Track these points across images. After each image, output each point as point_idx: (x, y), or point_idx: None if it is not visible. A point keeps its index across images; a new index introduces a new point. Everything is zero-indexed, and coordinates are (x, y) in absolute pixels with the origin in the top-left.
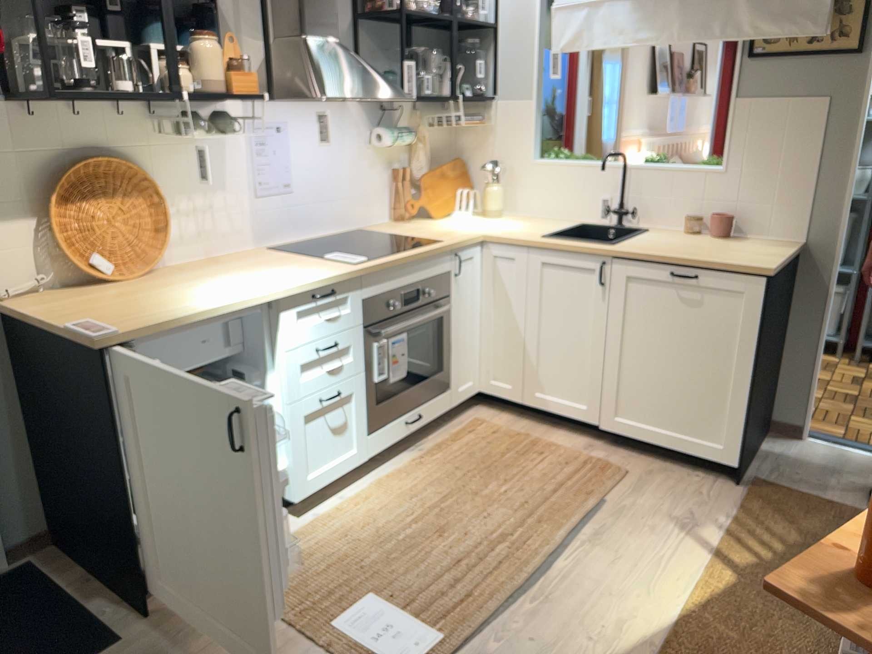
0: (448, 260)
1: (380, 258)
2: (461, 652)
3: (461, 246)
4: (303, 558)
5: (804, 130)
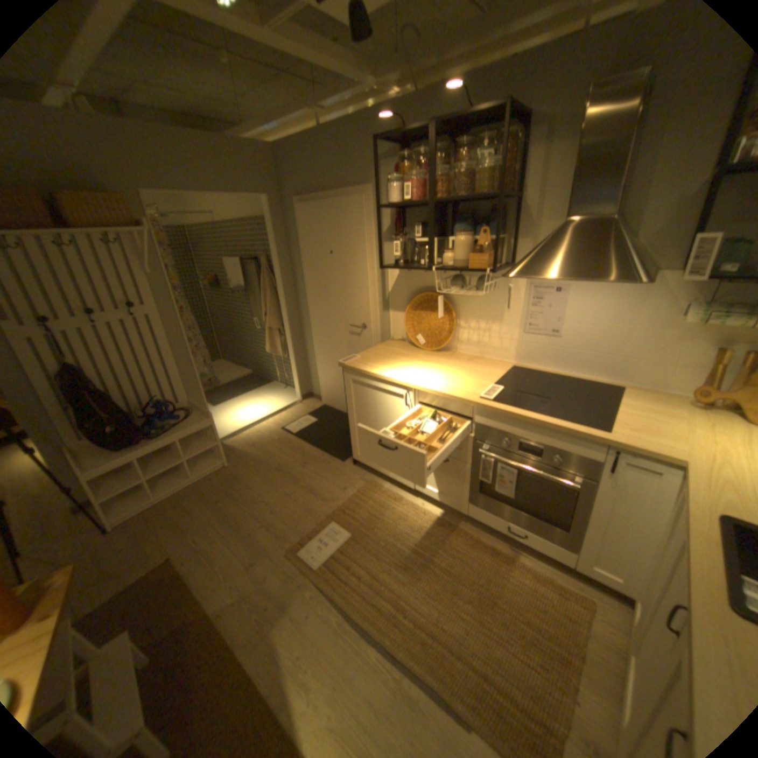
0: (598, 451)
1: (504, 405)
2: (307, 575)
3: (627, 450)
4: (383, 503)
5: None
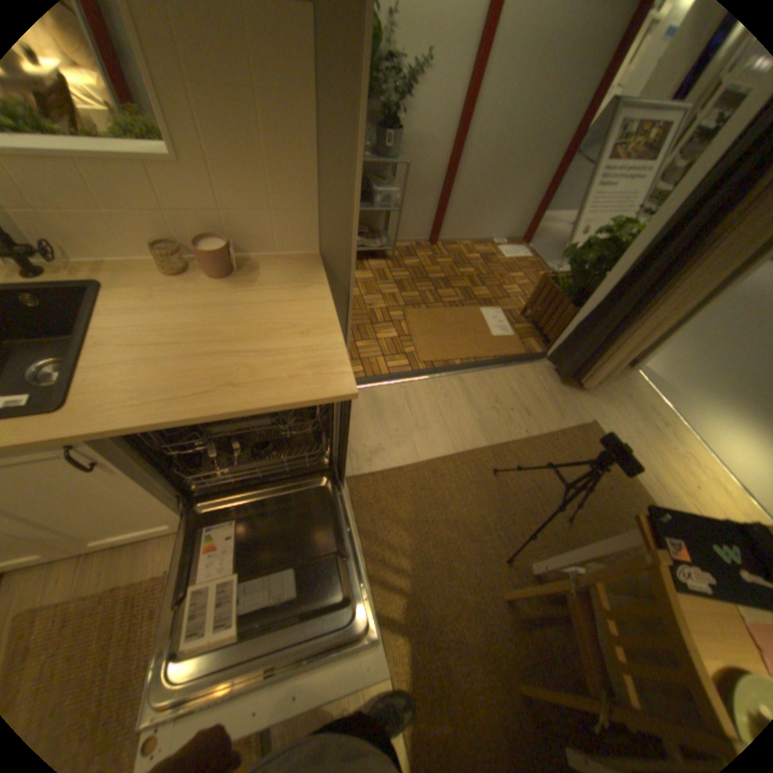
0: None
1: None
2: None
3: None
4: None
5: (282, 85)
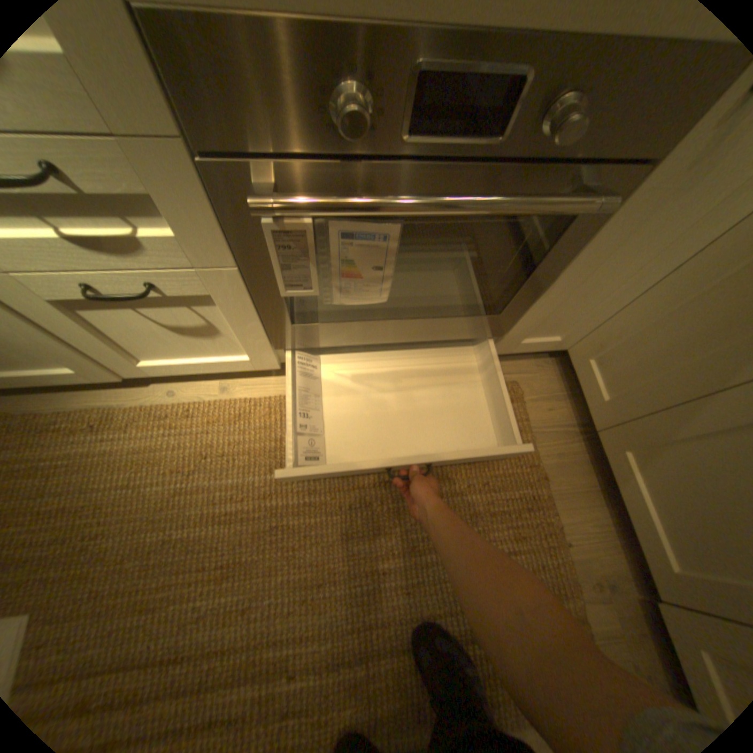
0: None
1: None
2: None
3: None
4: (64, 458)
5: None
